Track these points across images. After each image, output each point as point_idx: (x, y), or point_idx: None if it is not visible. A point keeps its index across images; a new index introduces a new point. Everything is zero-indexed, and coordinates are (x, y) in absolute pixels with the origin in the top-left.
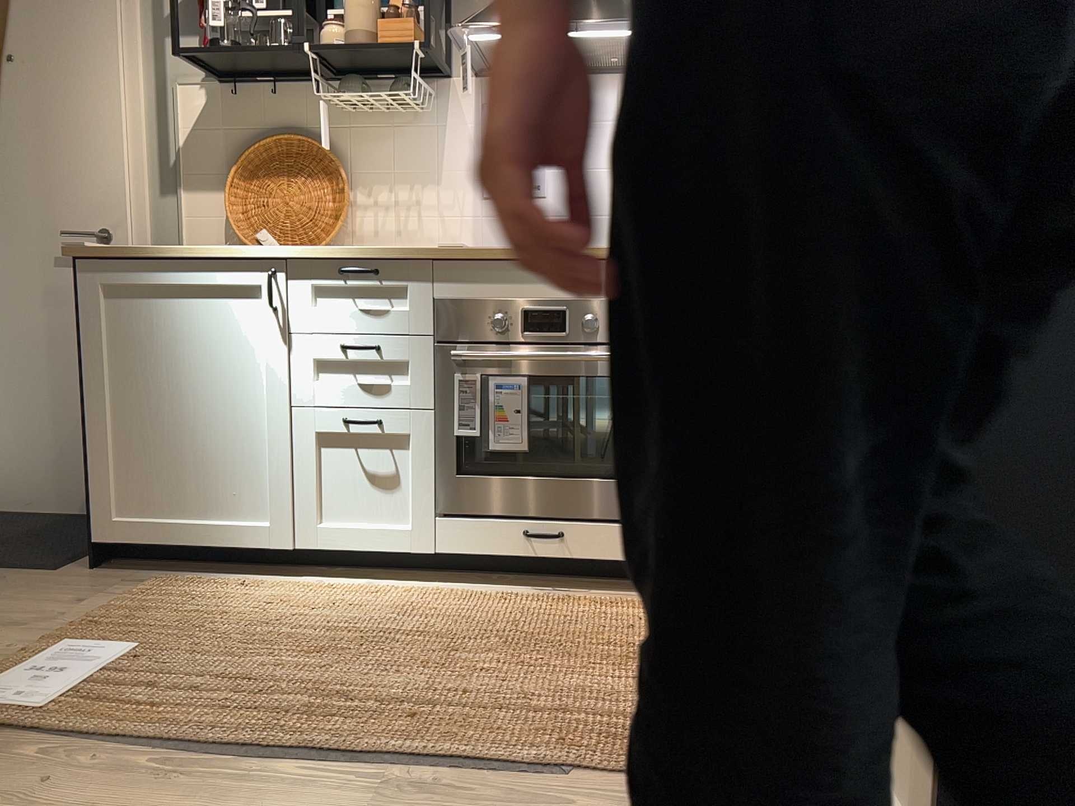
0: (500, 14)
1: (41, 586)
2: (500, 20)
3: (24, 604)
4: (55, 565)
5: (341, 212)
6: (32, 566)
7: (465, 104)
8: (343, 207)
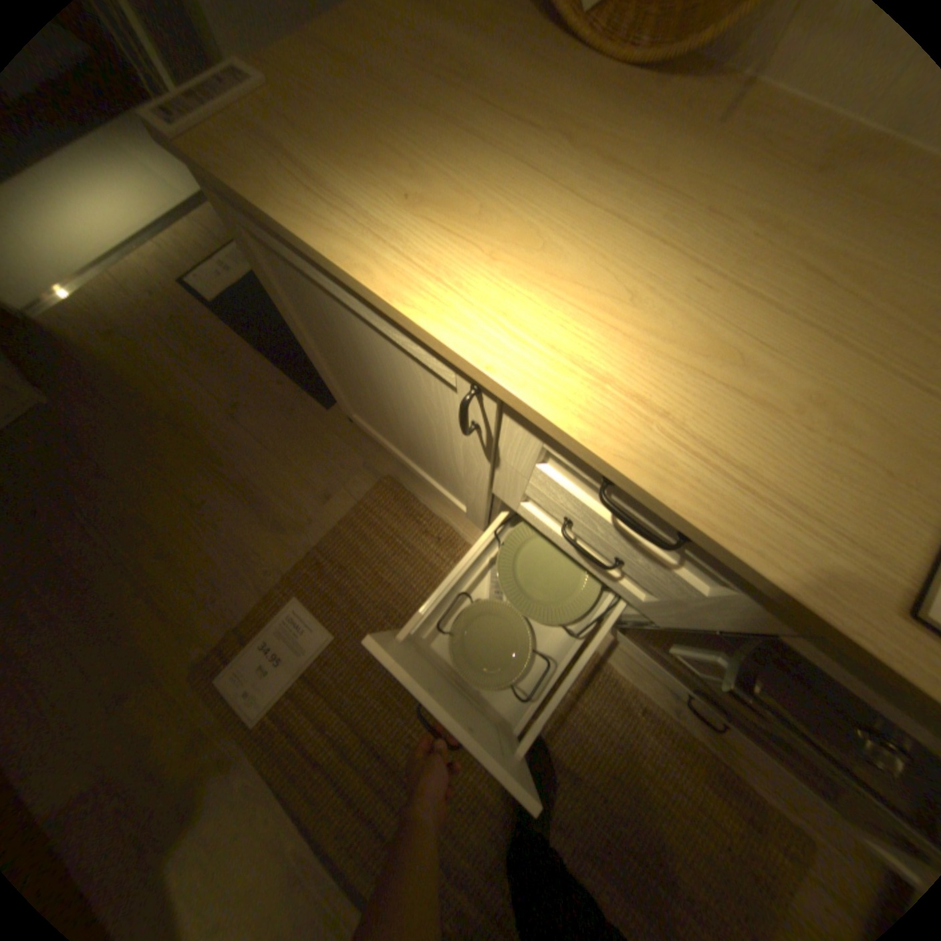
0: None
1: (311, 441)
2: None
3: (293, 478)
4: (328, 398)
5: None
6: (314, 392)
7: None
8: None
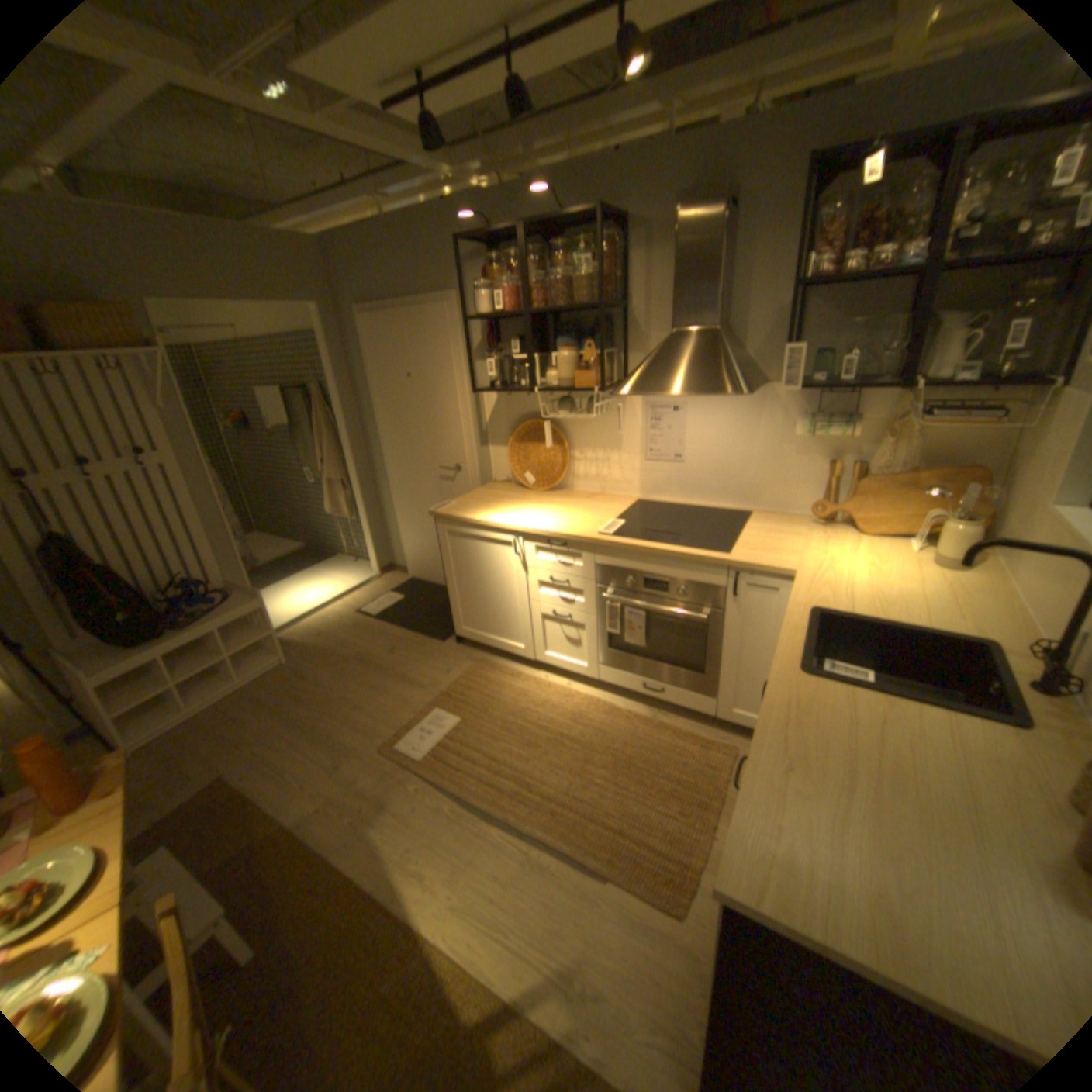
0: (641, 384)
1: (436, 654)
2: (640, 390)
3: (428, 669)
4: (444, 638)
5: (565, 467)
6: (436, 637)
7: (636, 402)
8: (566, 465)
